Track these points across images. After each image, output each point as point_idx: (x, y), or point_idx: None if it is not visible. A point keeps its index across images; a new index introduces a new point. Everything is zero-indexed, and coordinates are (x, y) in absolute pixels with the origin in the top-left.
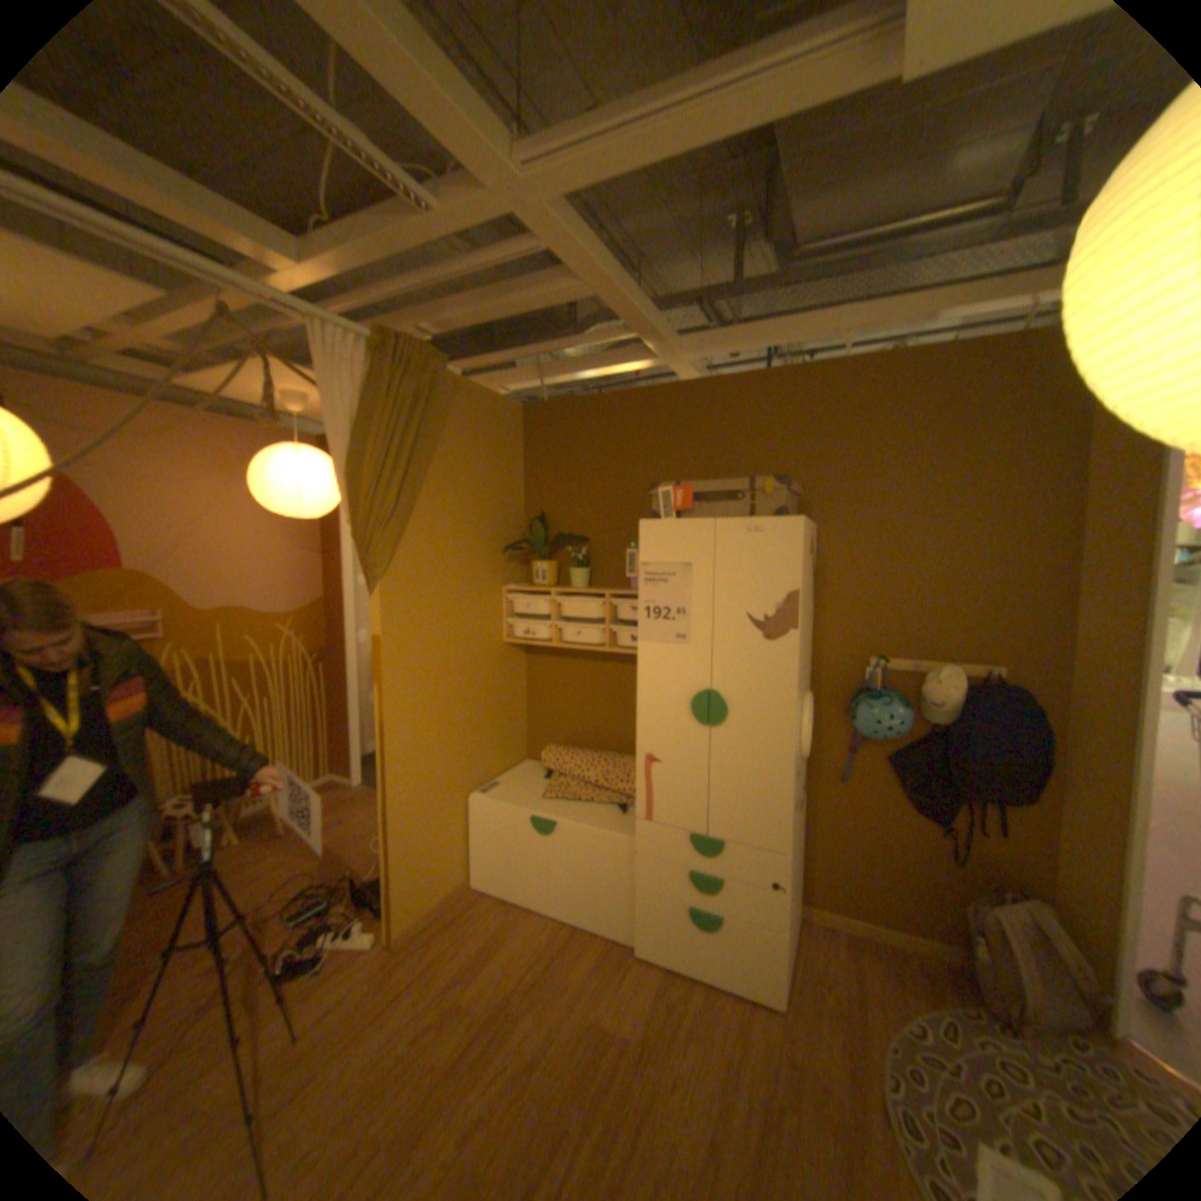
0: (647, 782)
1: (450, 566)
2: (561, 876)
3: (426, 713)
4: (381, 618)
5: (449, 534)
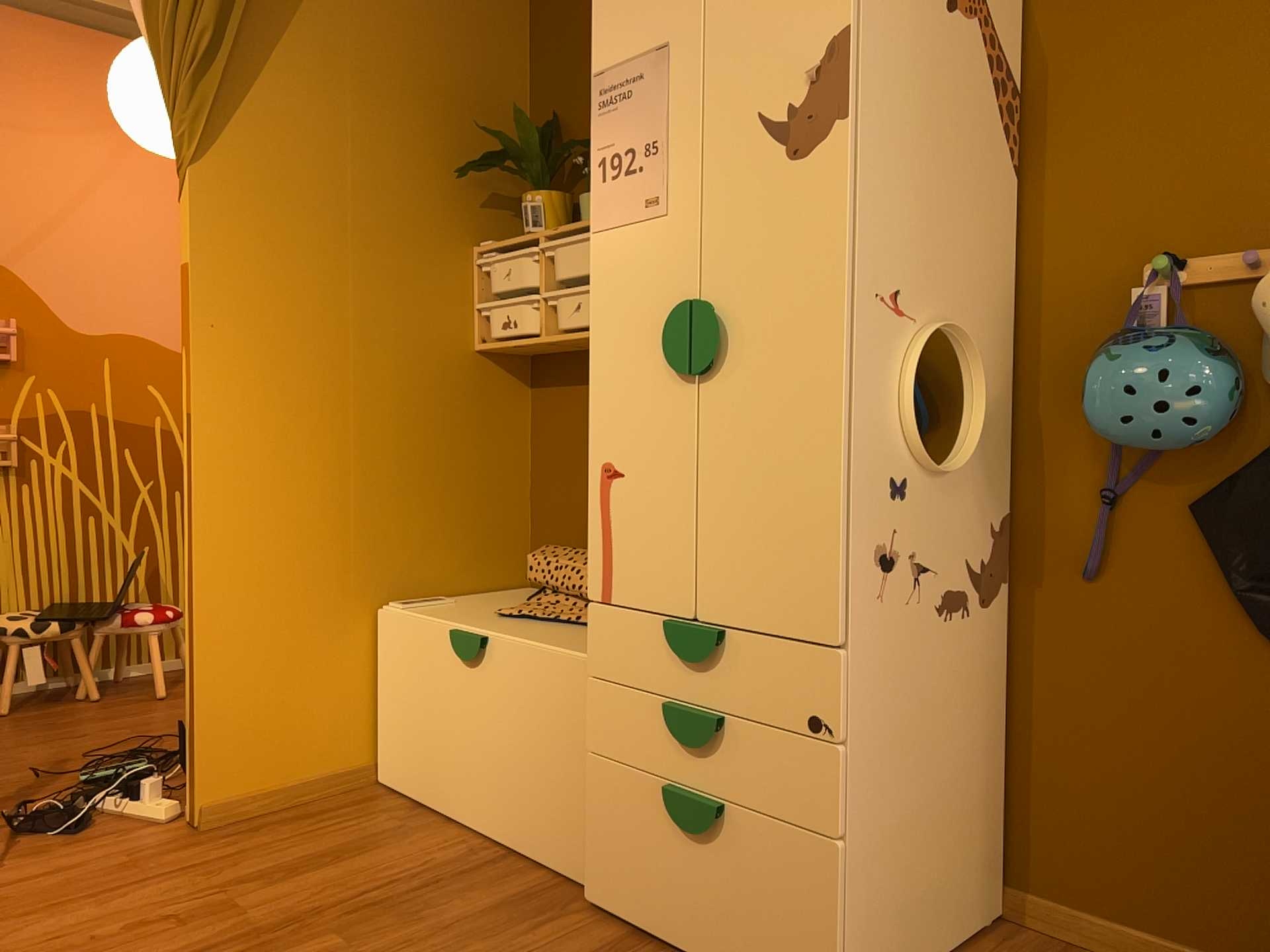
0: (602, 519)
1: (349, 179)
2: (491, 745)
3: (285, 423)
4: (193, 230)
5: (349, 122)
